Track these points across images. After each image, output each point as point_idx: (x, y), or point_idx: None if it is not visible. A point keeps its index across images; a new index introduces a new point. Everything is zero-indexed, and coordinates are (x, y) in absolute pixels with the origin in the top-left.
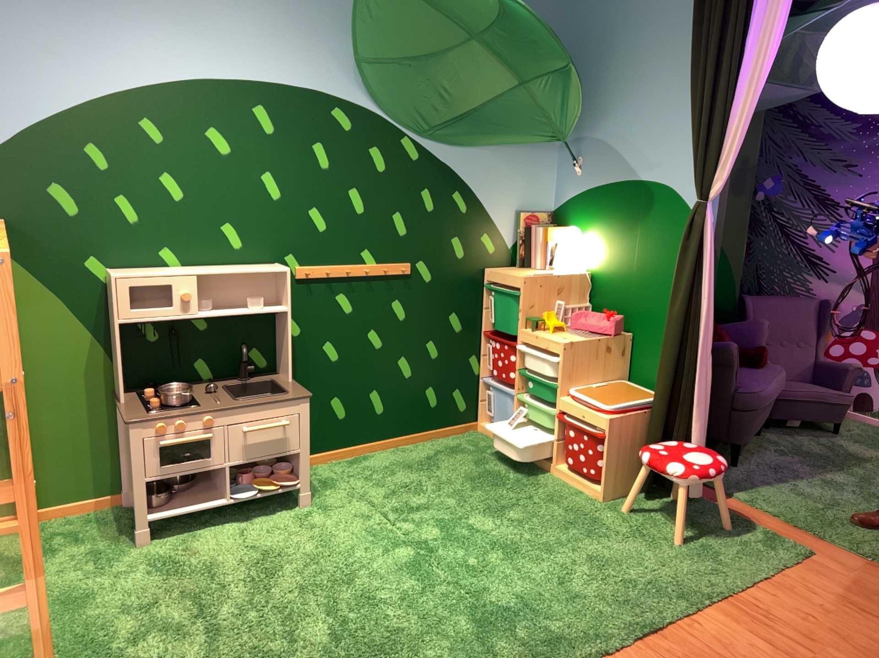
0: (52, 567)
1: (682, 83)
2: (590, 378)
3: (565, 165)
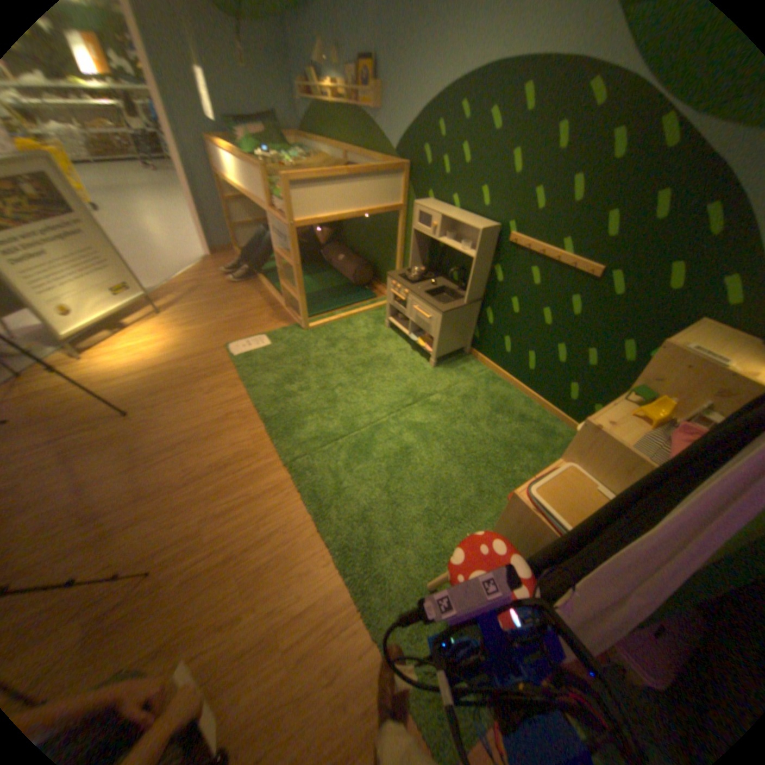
0: (360, 312)
1: None
2: (610, 488)
3: None
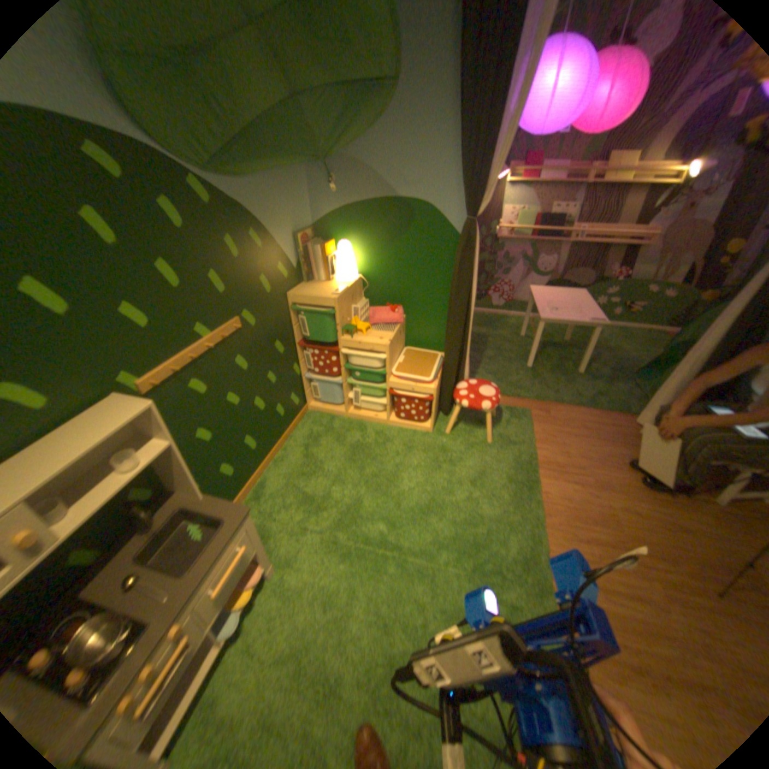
0: None
1: (443, 97)
2: (396, 356)
3: (319, 179)
